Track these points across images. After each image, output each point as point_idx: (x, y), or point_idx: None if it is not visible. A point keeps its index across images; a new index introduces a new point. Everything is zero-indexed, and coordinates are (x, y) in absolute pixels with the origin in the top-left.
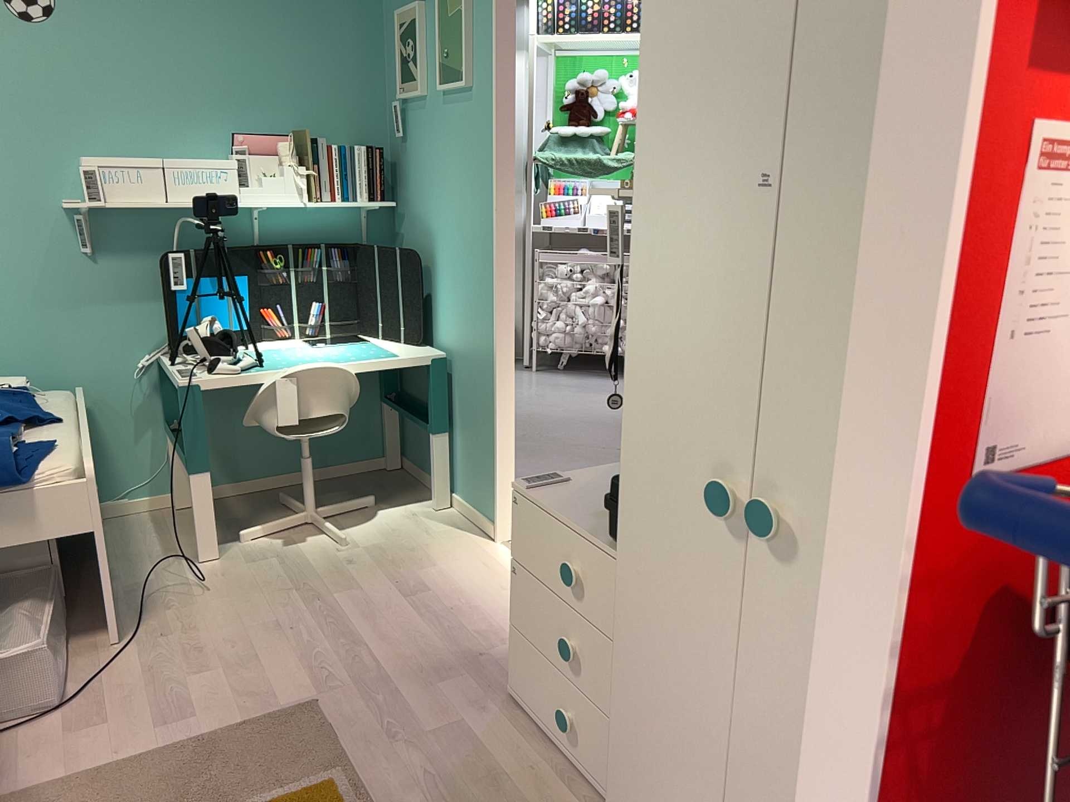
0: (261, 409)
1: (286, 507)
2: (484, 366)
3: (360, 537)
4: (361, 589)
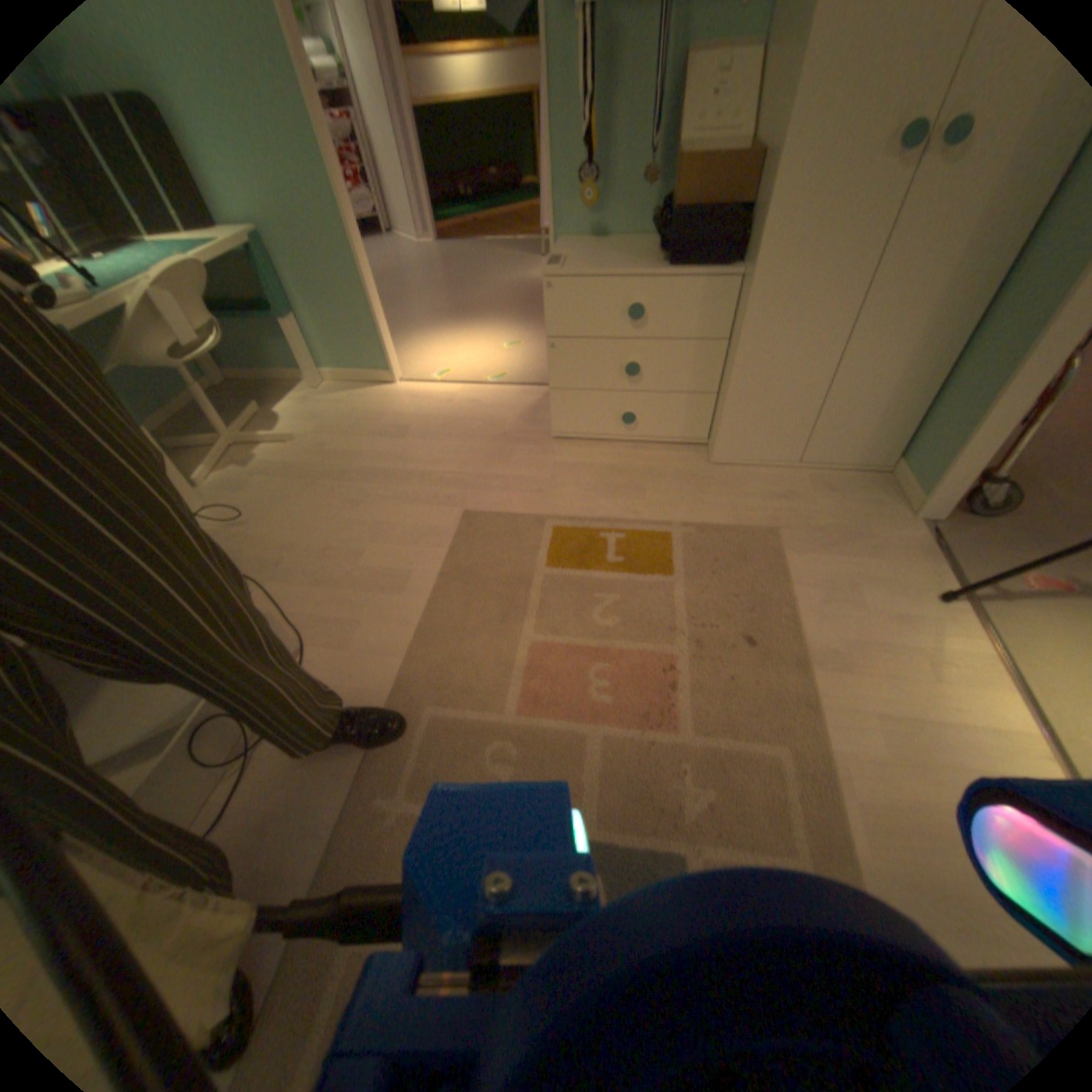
0: (133, 340)
1: (181, 447)
2: (323, 221)
3: (293, 429)
4: (364, 451)
